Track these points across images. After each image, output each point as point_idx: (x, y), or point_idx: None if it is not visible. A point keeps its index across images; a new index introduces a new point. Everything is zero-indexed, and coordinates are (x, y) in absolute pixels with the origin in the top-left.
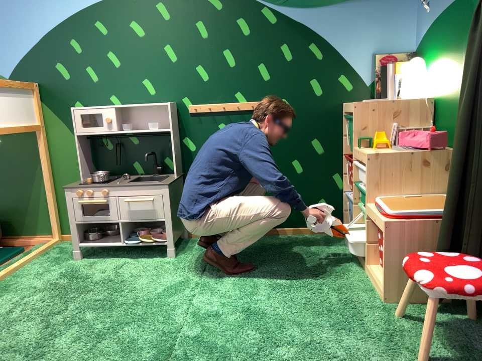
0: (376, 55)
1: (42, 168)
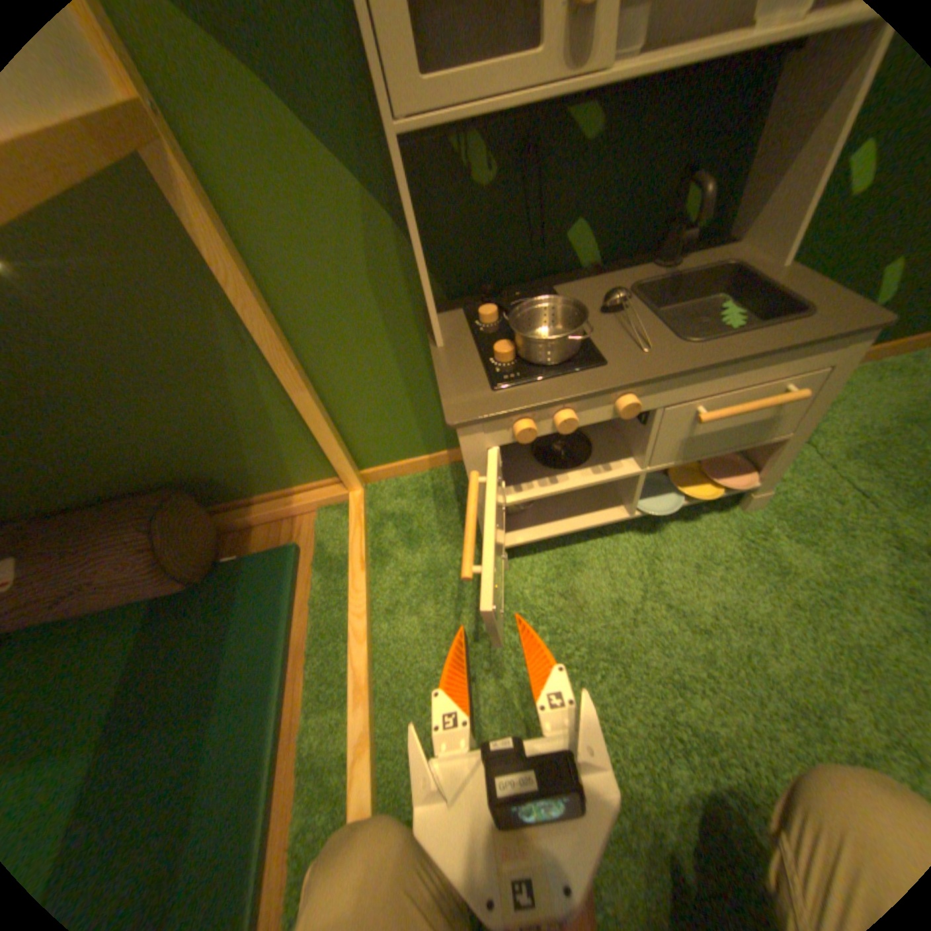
0: None
1: (234, 313)
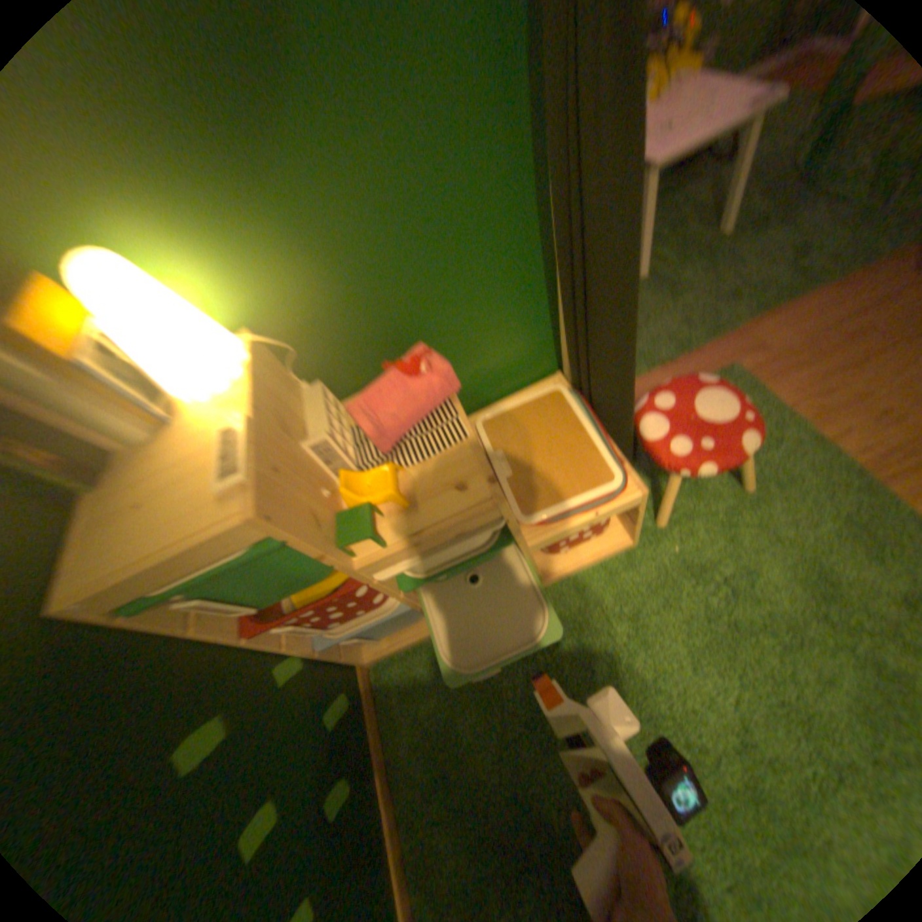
0: None
1: None
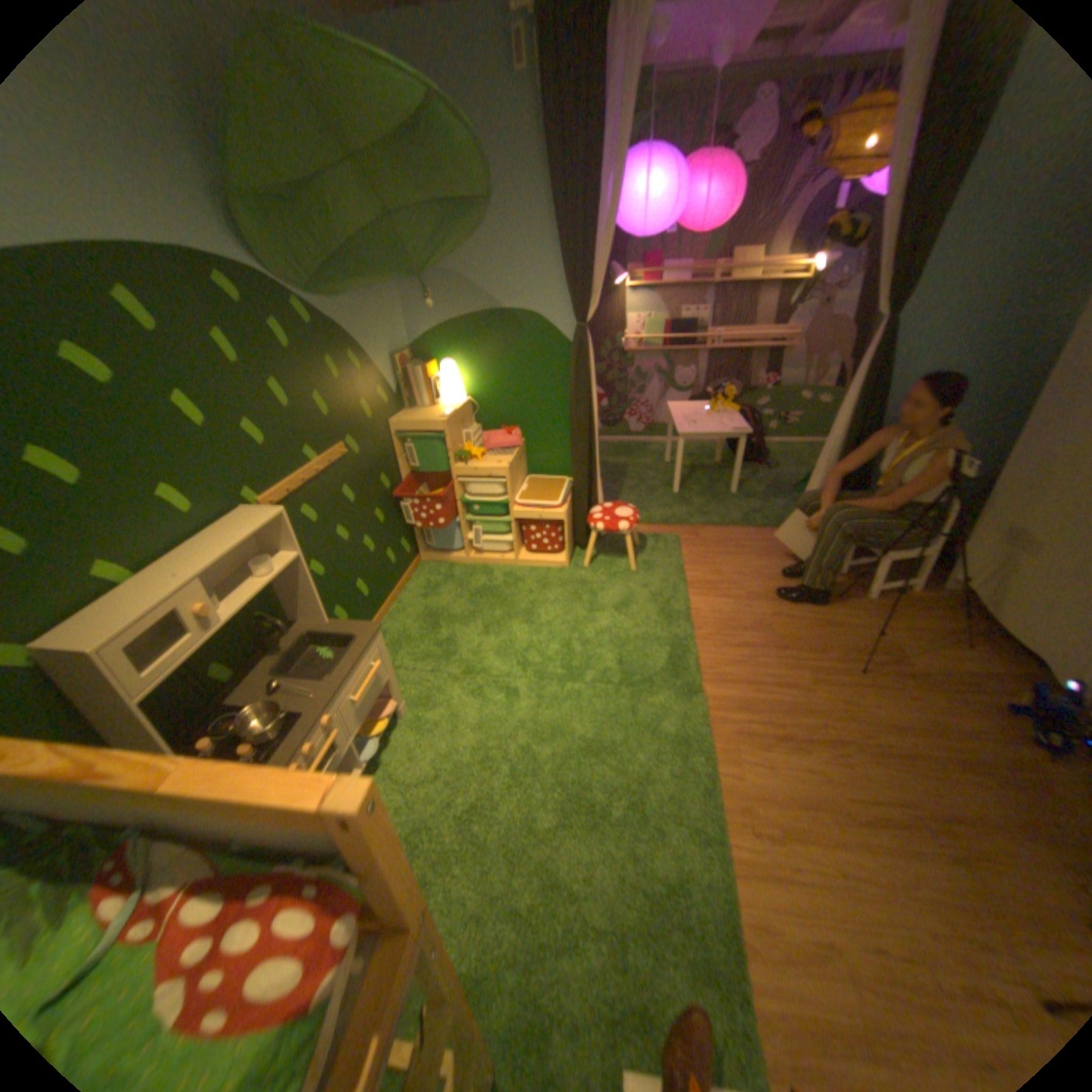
0: (394, 358)
1: None
